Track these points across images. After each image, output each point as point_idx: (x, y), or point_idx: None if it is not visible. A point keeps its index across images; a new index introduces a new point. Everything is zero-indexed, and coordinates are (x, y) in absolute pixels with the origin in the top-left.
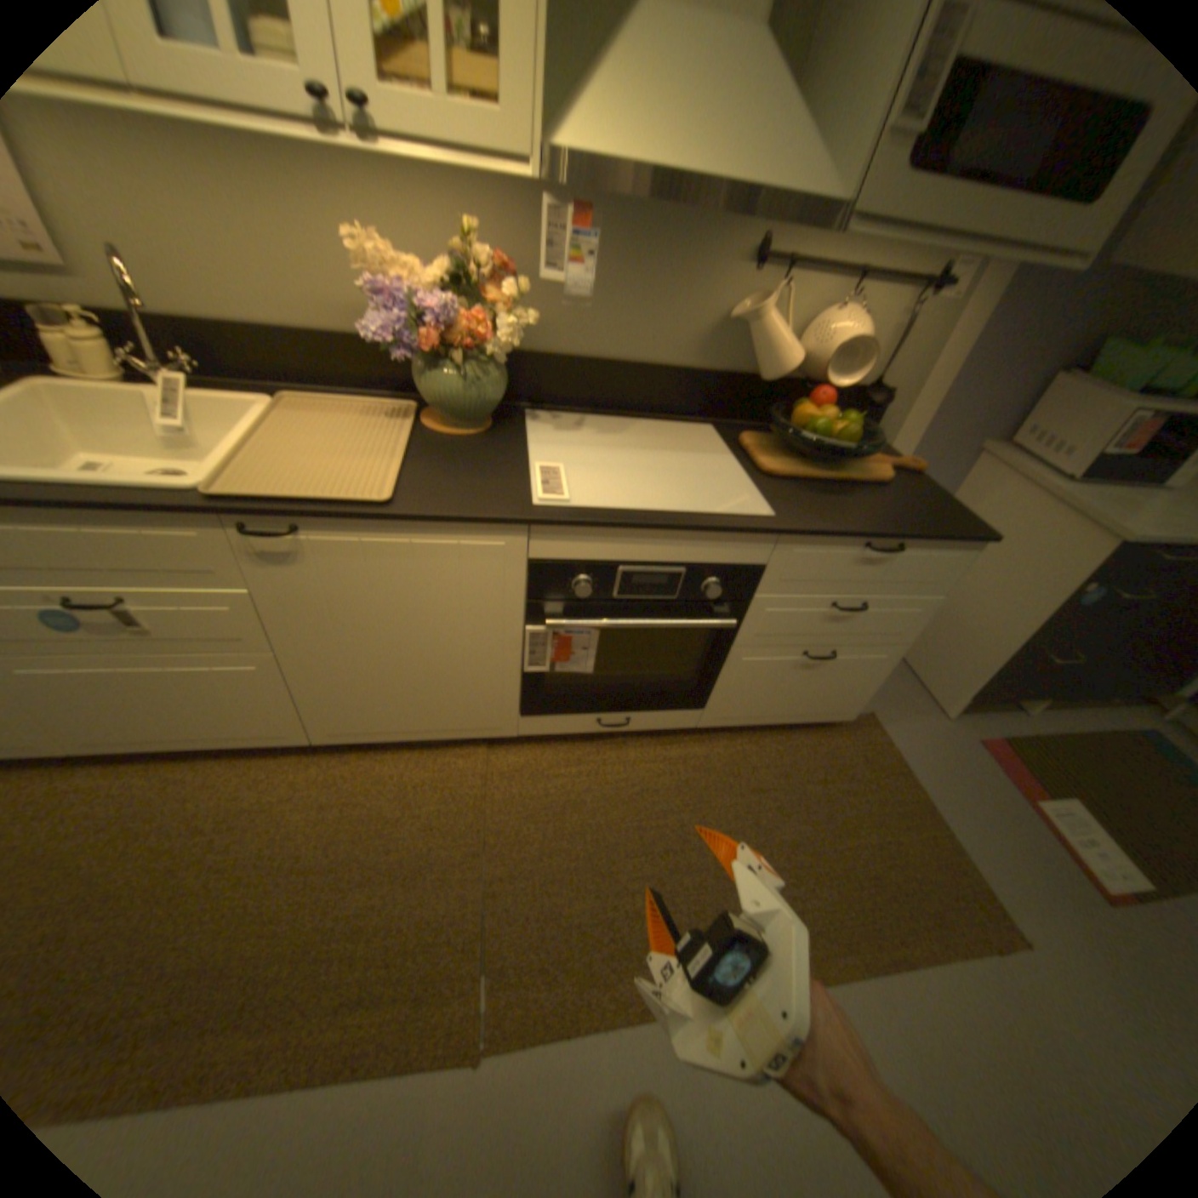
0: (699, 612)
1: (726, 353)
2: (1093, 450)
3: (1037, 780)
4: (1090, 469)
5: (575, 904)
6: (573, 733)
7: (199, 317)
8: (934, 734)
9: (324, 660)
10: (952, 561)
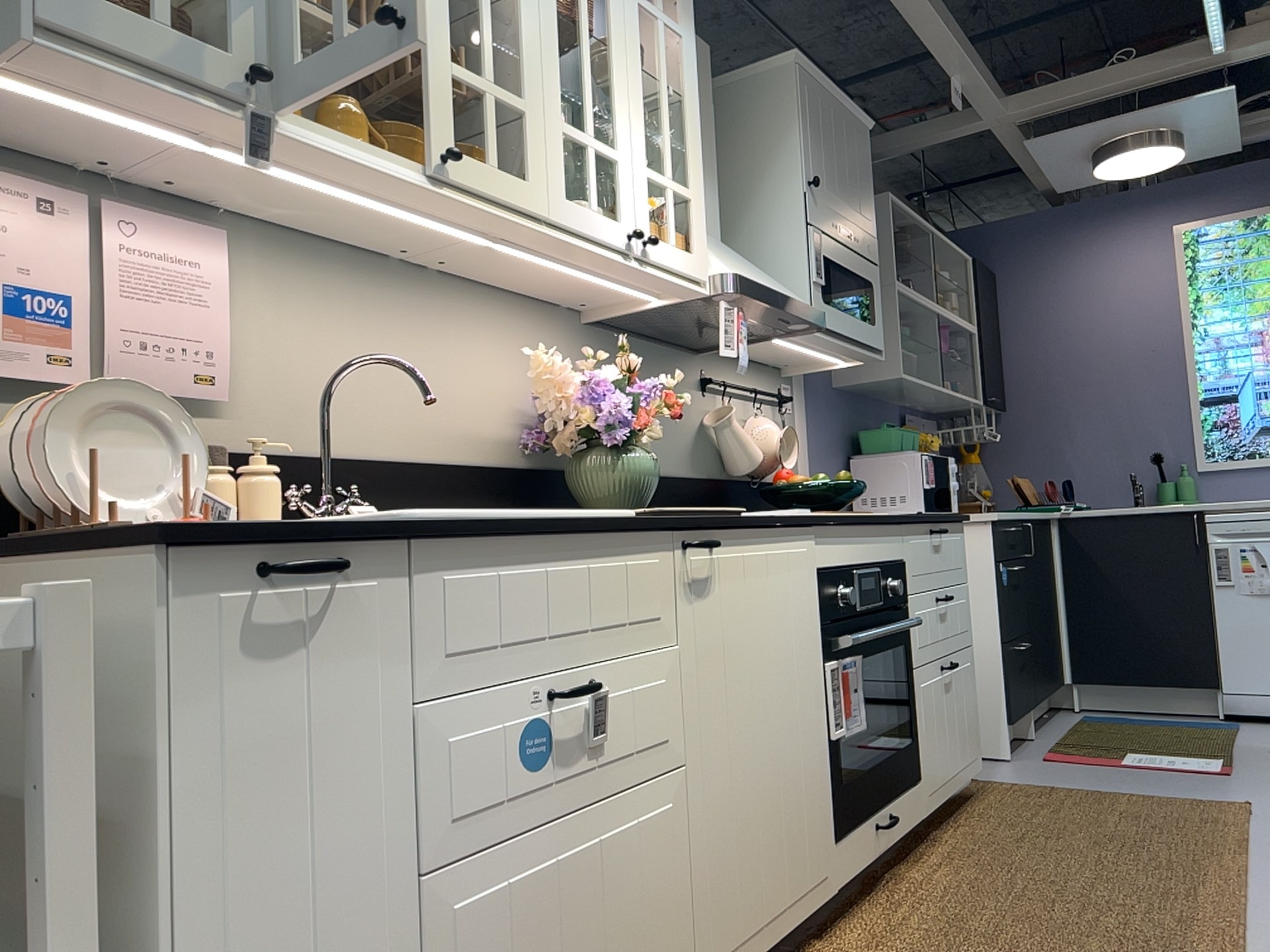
0: (894, 621)
1: (707, 462)
2: (917, 492)
3: (1098, 755)
4: (926, 504)
5: (1089, 949)
6: (867, 865)
7: (337, 454)
8: (1019, 769)
9: (718, 765)
10: (961, 543)
